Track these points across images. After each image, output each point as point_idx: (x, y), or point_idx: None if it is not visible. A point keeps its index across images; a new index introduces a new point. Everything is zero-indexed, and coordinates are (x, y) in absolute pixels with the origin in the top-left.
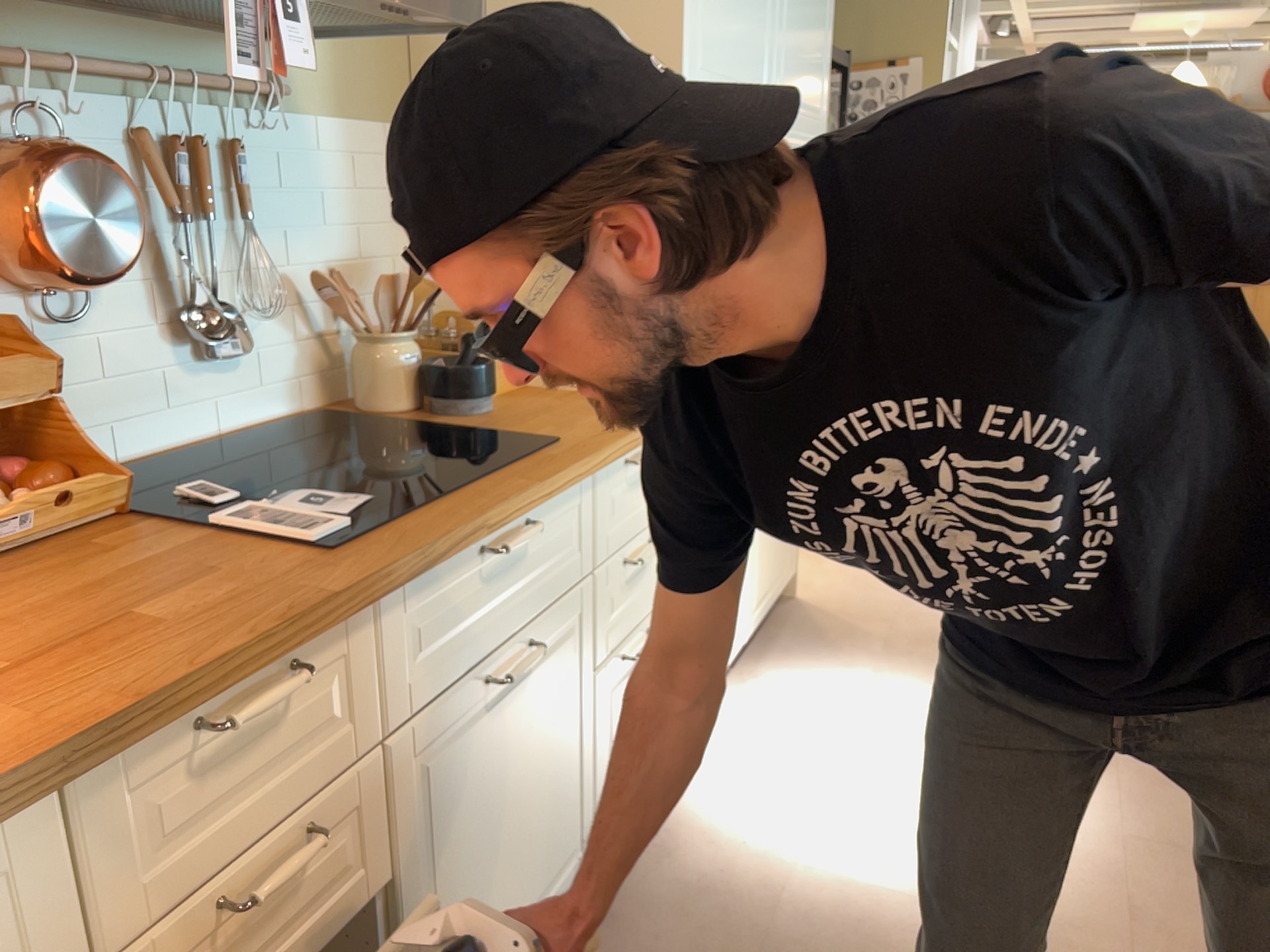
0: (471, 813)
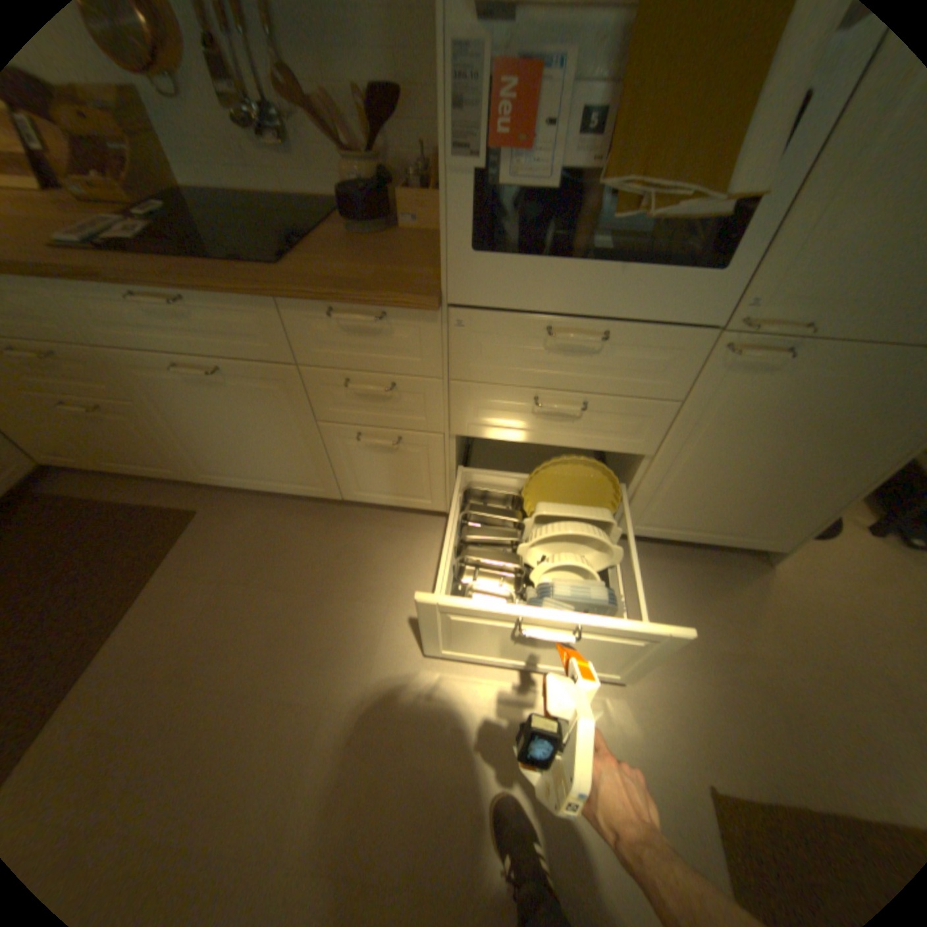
0: (193, 414)
